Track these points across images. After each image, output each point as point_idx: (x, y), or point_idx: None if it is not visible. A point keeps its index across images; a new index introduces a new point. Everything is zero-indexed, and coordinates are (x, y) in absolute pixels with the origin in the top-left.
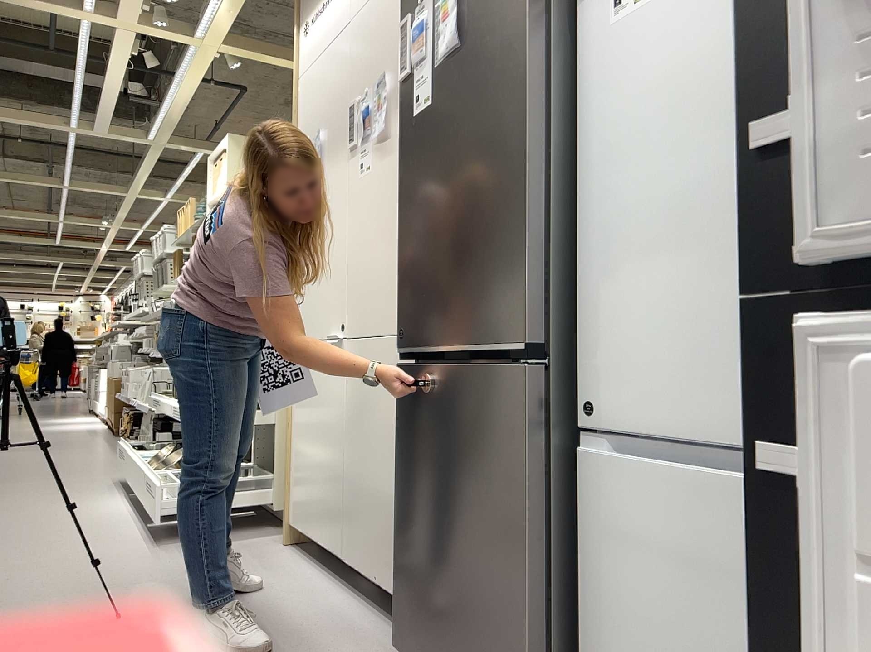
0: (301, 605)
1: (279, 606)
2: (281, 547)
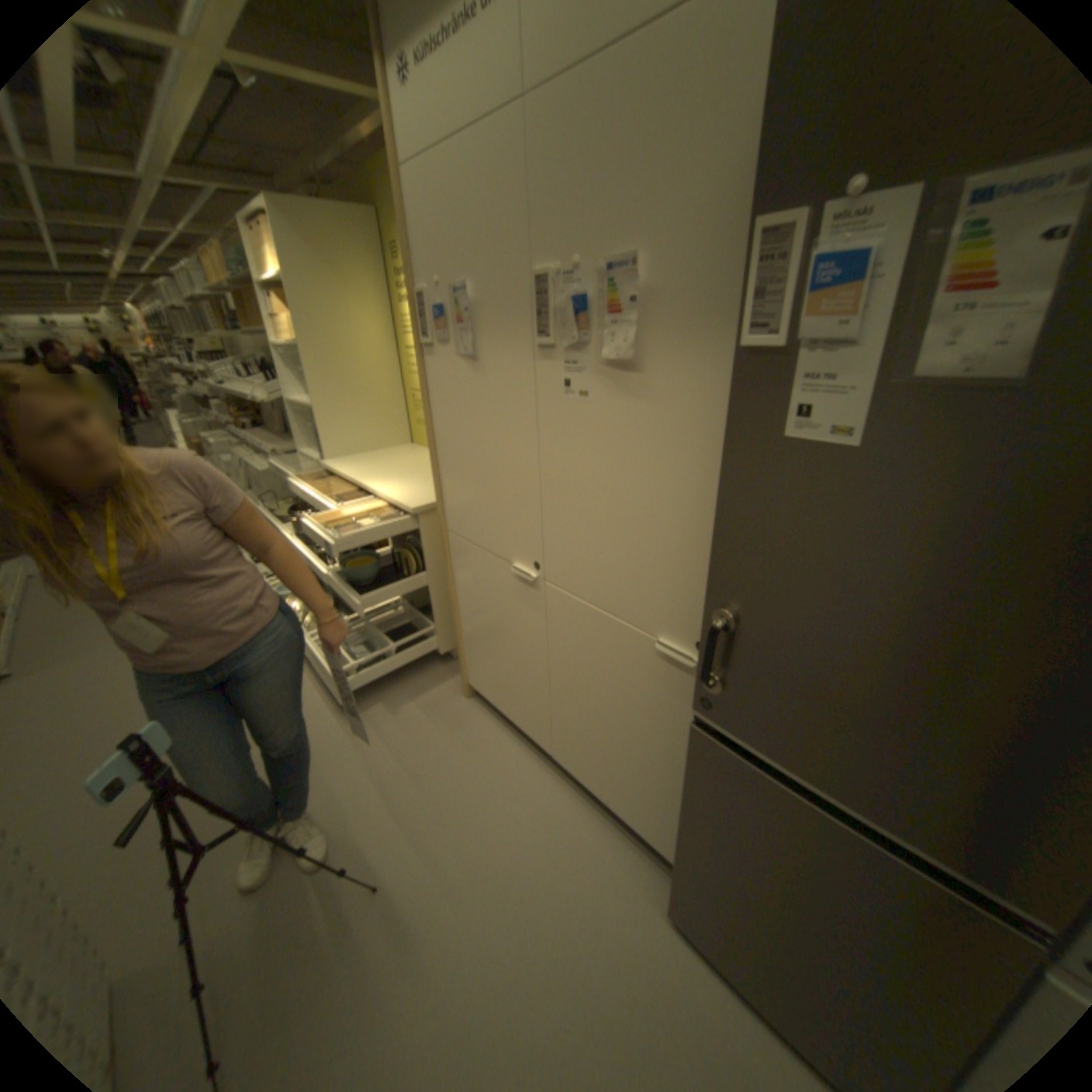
0: (532, 816)
1: (514, 823)
2: (466, 702)
